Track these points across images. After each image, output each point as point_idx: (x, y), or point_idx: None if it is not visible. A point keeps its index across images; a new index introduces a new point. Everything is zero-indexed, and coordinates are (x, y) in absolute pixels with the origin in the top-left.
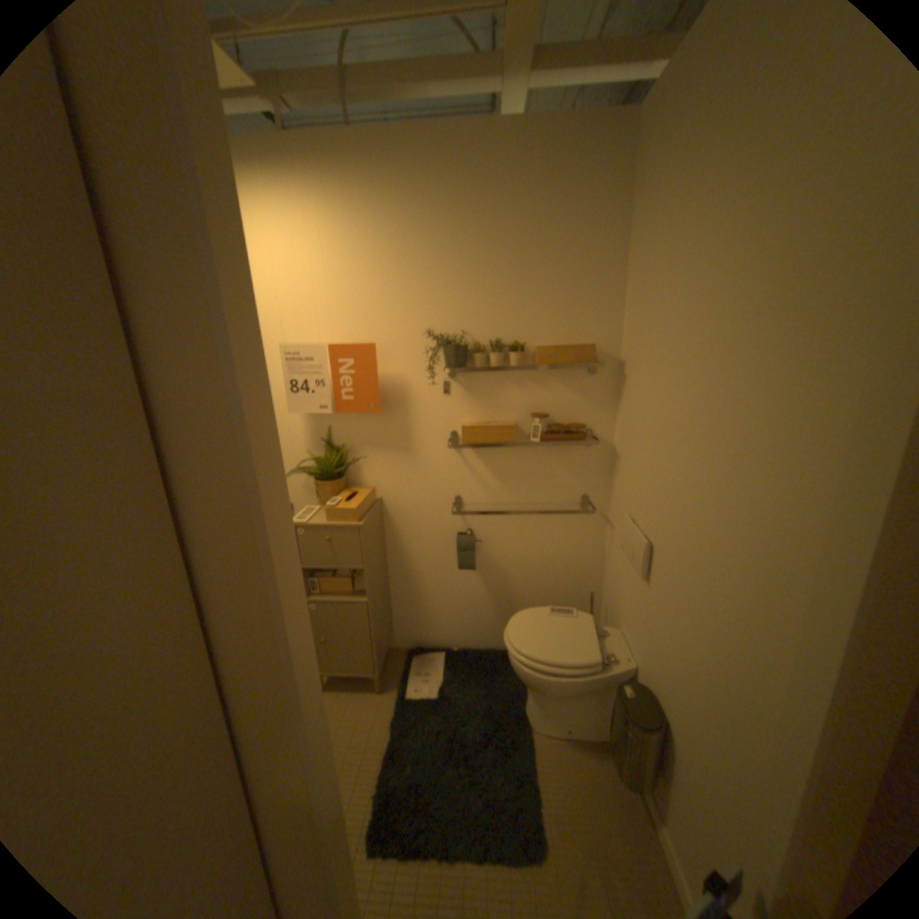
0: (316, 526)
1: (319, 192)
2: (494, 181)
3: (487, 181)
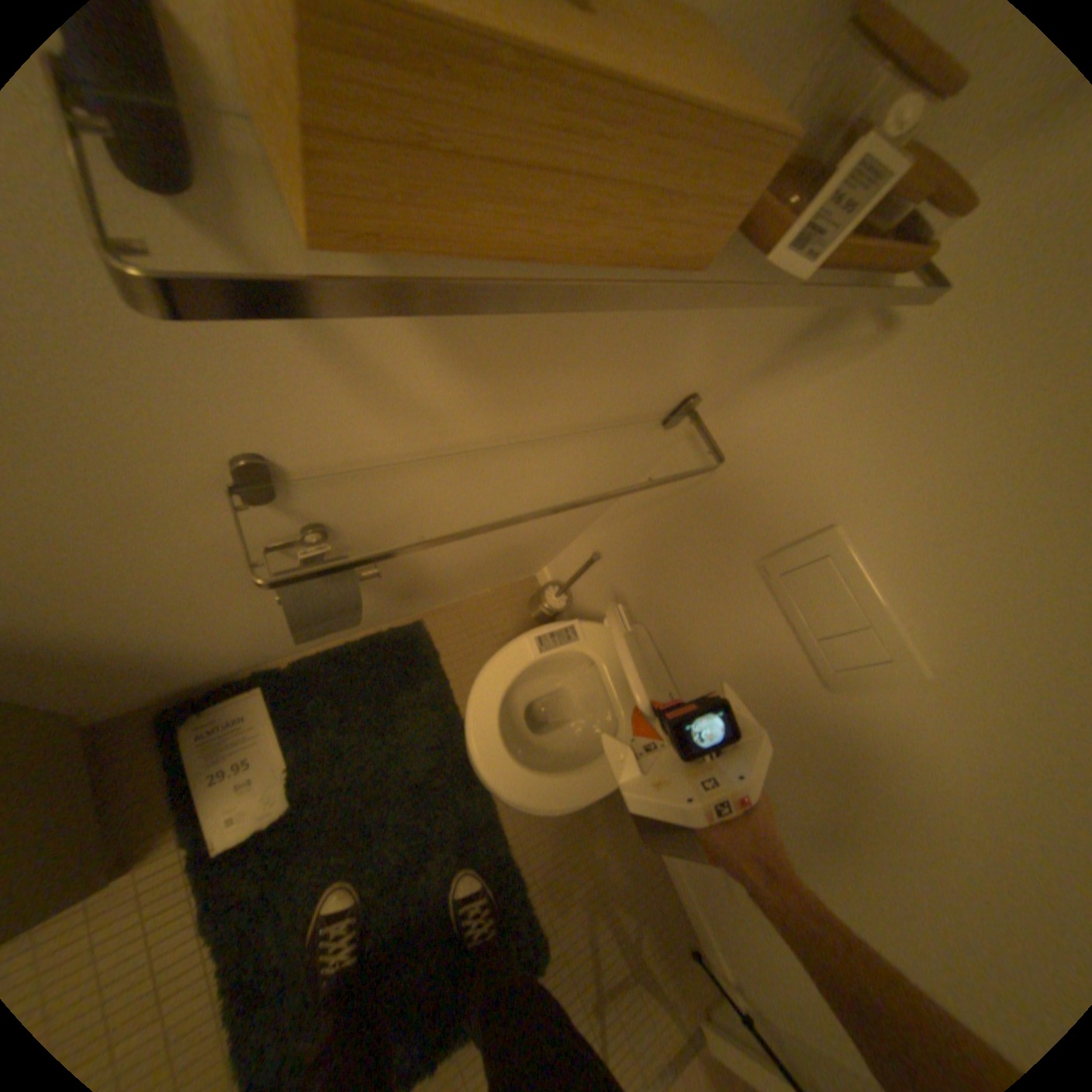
0: None
1: None
2: None
3: None
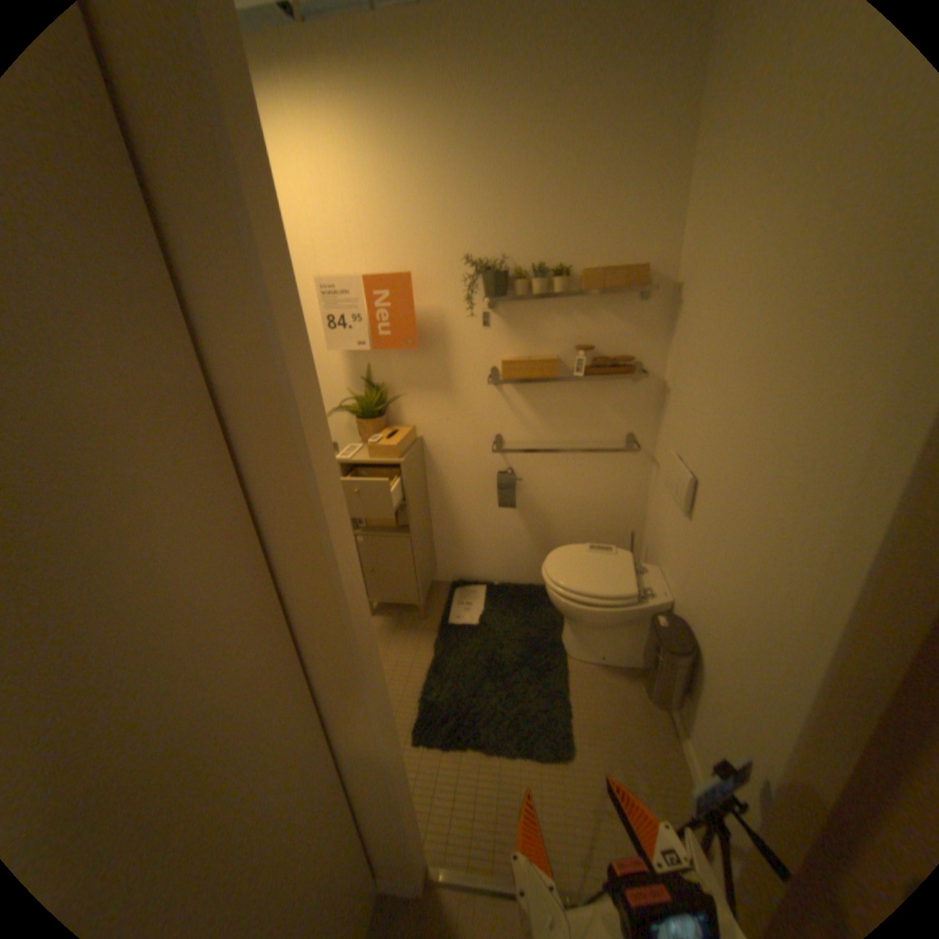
0: (359, 462)
1: (344, 99)
2: (539, 69)
3: (531, 70)
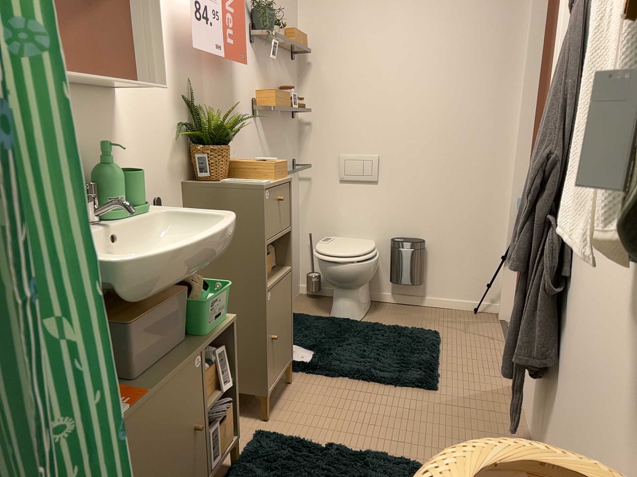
0: (276, 183)
1: None
2: None
3: None
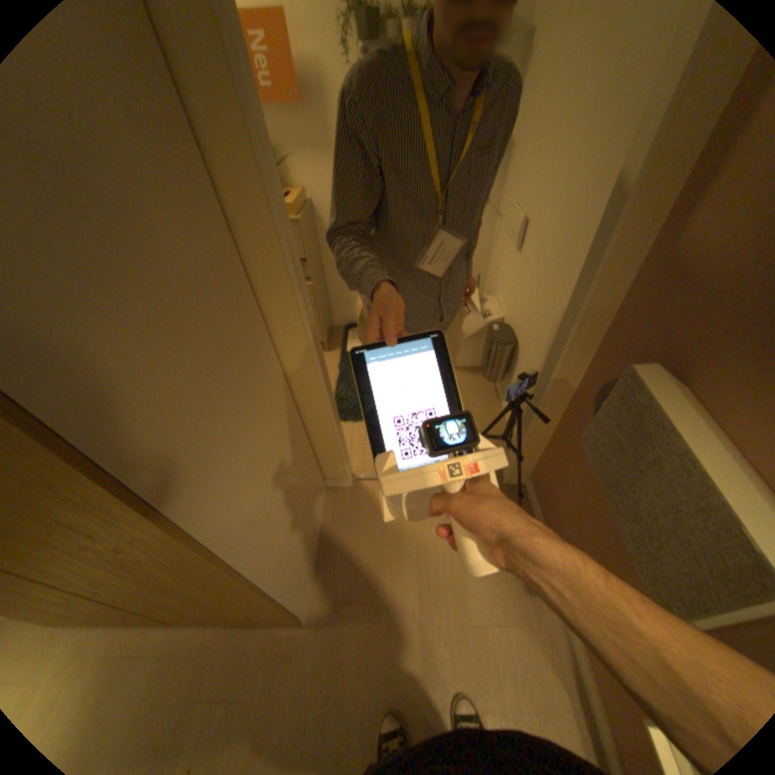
0: None
1: None
2: None
3: None
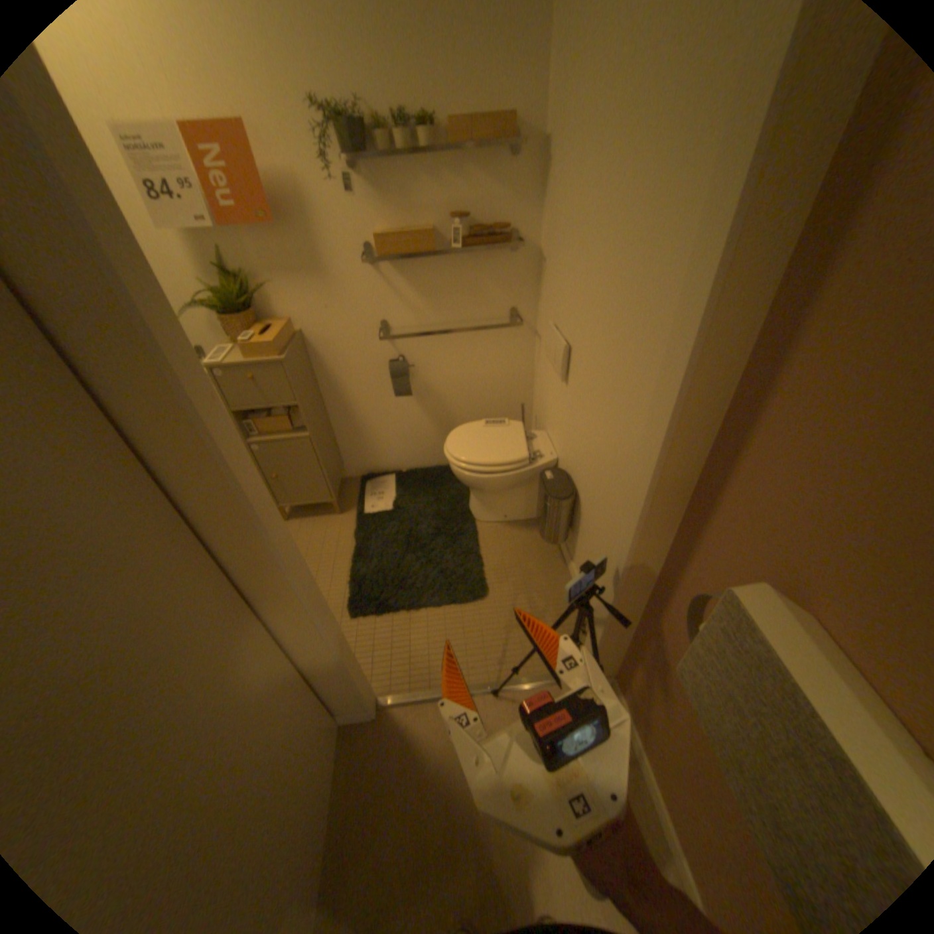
0: (234, 365)
1: None
2: None
3: None
